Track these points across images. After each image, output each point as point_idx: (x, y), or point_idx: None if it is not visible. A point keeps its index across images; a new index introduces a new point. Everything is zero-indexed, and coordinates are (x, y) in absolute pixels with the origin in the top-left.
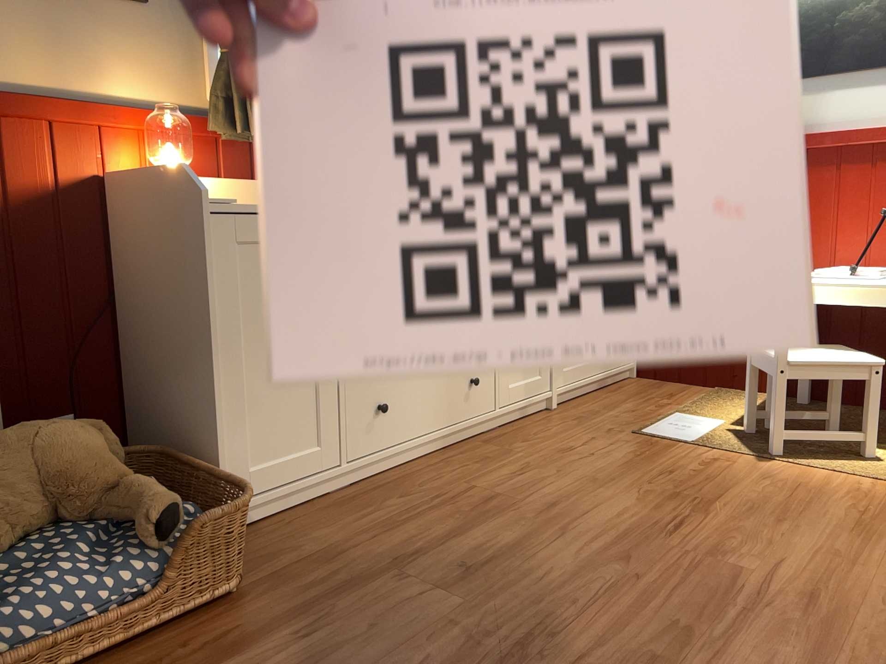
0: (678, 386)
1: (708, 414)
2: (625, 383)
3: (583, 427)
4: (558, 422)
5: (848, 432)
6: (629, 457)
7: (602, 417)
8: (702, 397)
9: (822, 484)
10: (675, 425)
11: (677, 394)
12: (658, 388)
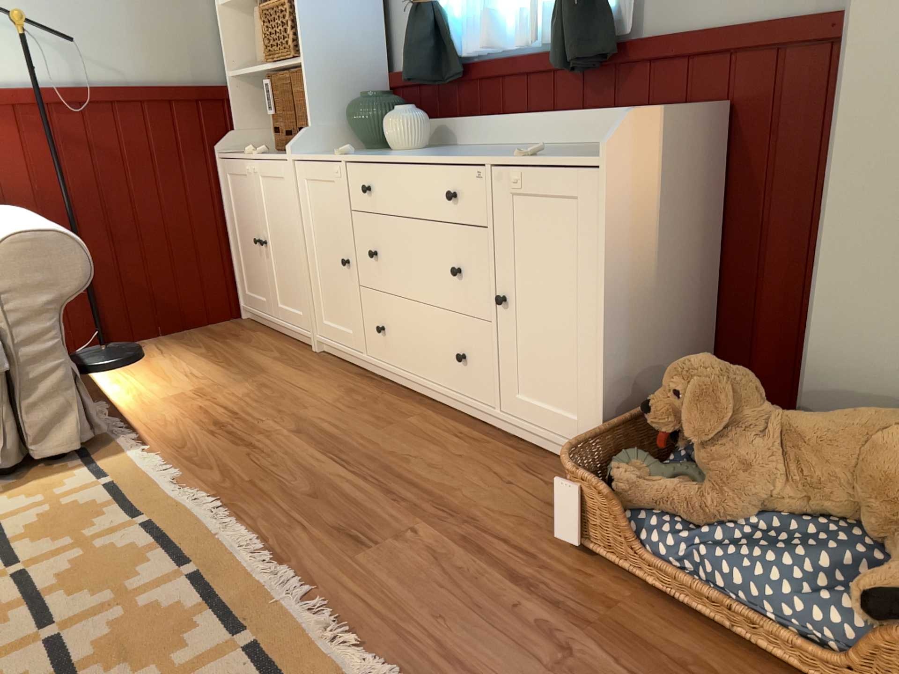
0: None
1: None
2: None
3: None
4: None
5: None
6: None
7: None
8: None
9: None
10: None
11: None
12: None
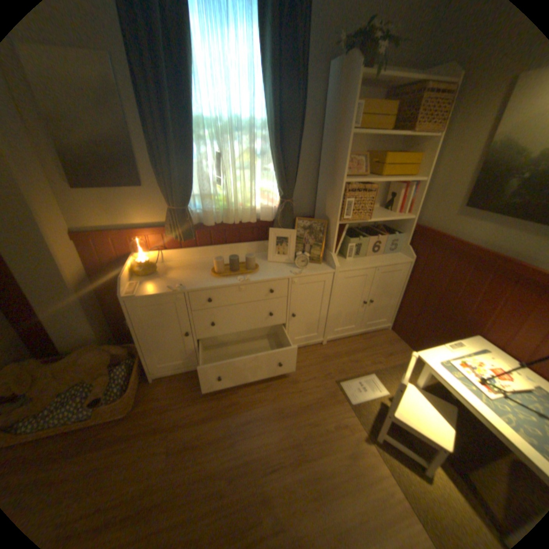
0: (404, 347)
1: (388, 383)
2: (379, 334)
3: (320, 366)
4: (314, 356)
5: (421, 460)
6: (312, 402)
7: (337, 361)
8: (404, 364)
9: (374, 482)
10: (361, 385)
11: (394, 355)
12: (390, 345)
